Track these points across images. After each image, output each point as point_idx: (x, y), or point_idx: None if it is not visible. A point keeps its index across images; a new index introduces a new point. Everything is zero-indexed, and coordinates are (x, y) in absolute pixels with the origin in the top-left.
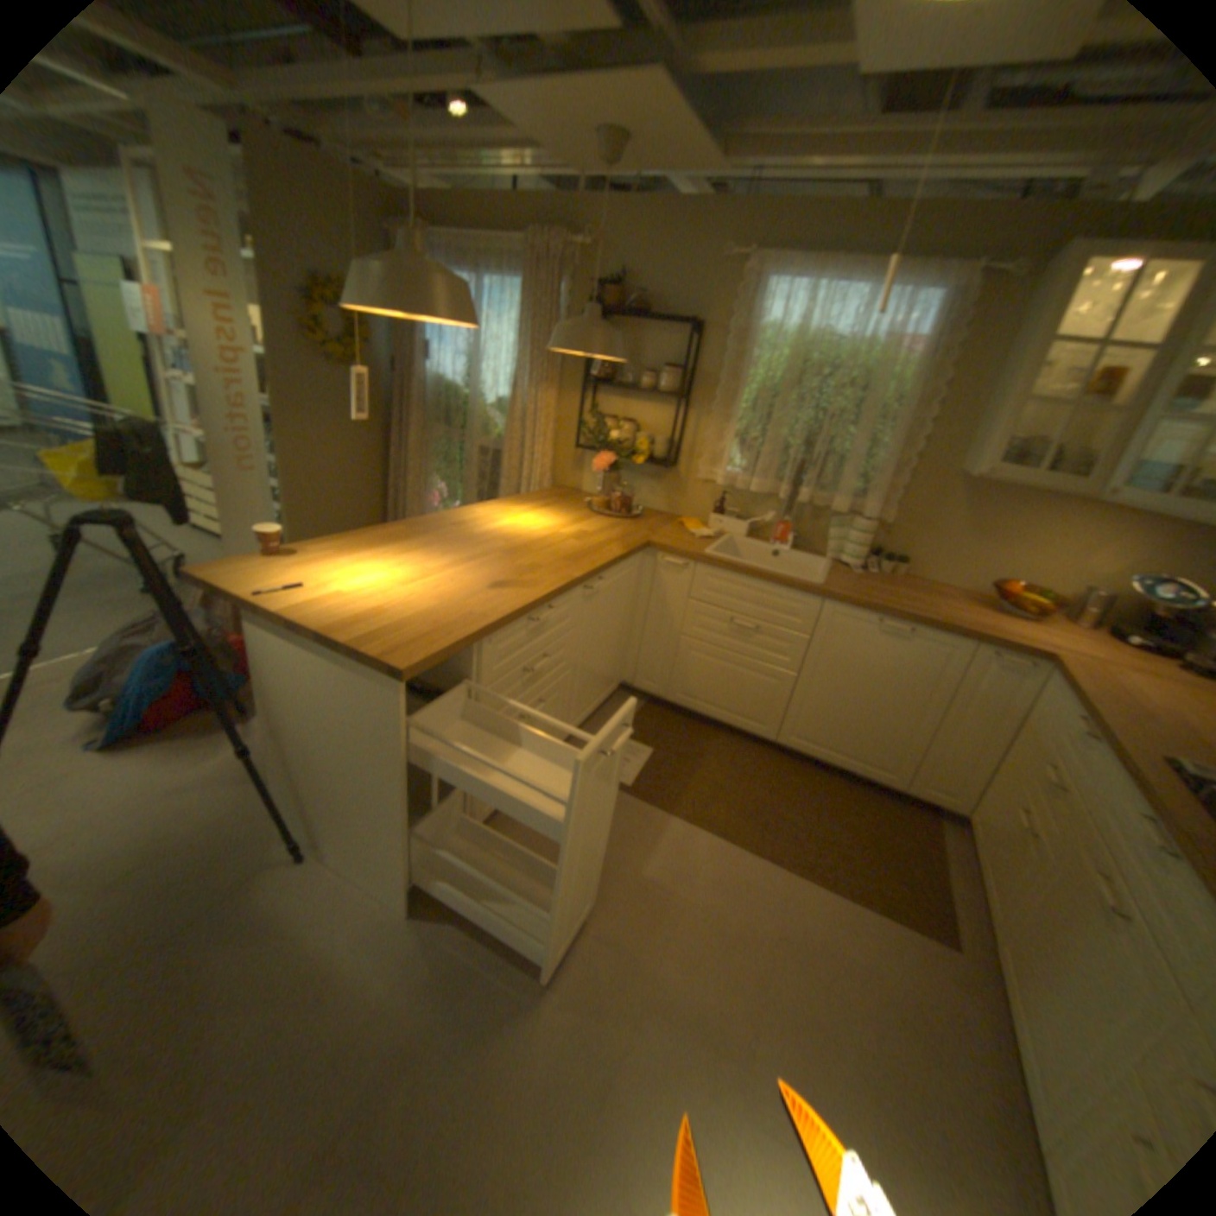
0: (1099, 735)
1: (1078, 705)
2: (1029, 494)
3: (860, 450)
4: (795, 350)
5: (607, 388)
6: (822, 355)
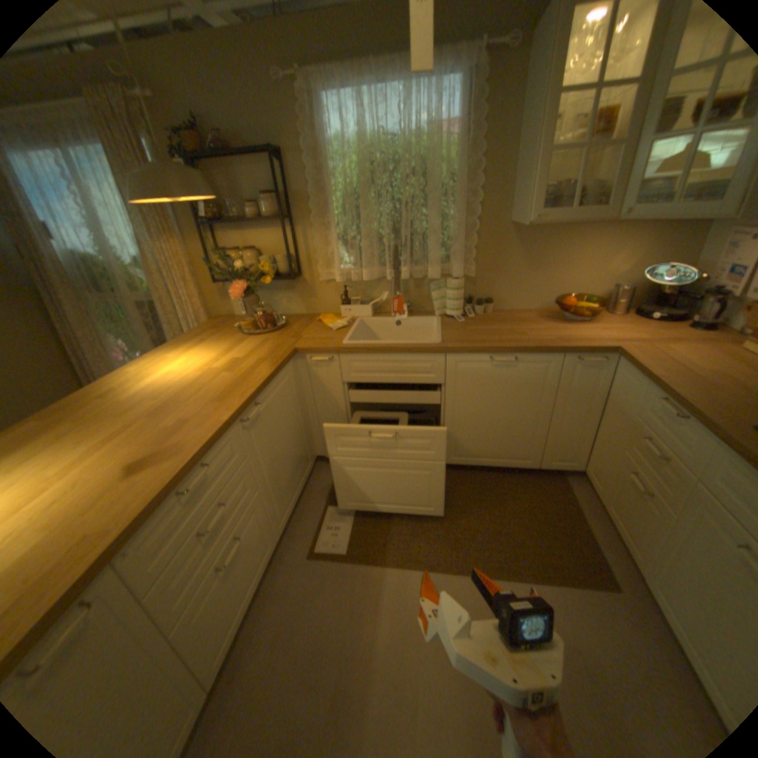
0: (685, 412)
1: (653, 385)
2: (560, 228)
3: (435, 226)
4: (359, 153)
5: (220, 225)
6: (382, 153)
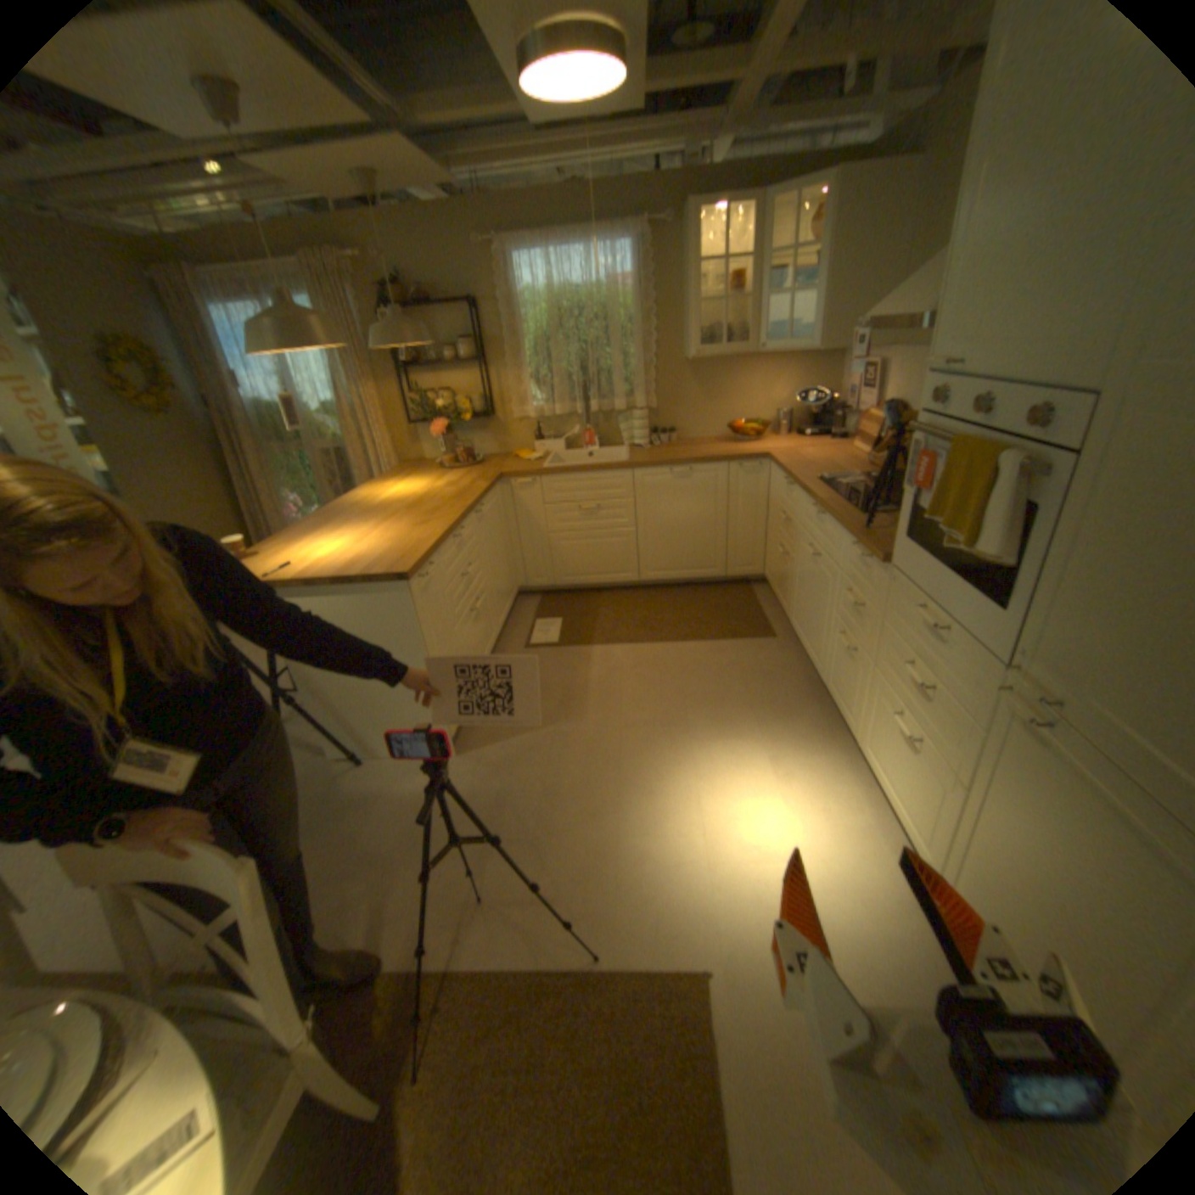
0: (791, 483)
1: (781, 474)
2: (724, 363)
3: (616, 364)
4: (547, 304)
5: (413, 369)
6: (567, 303)
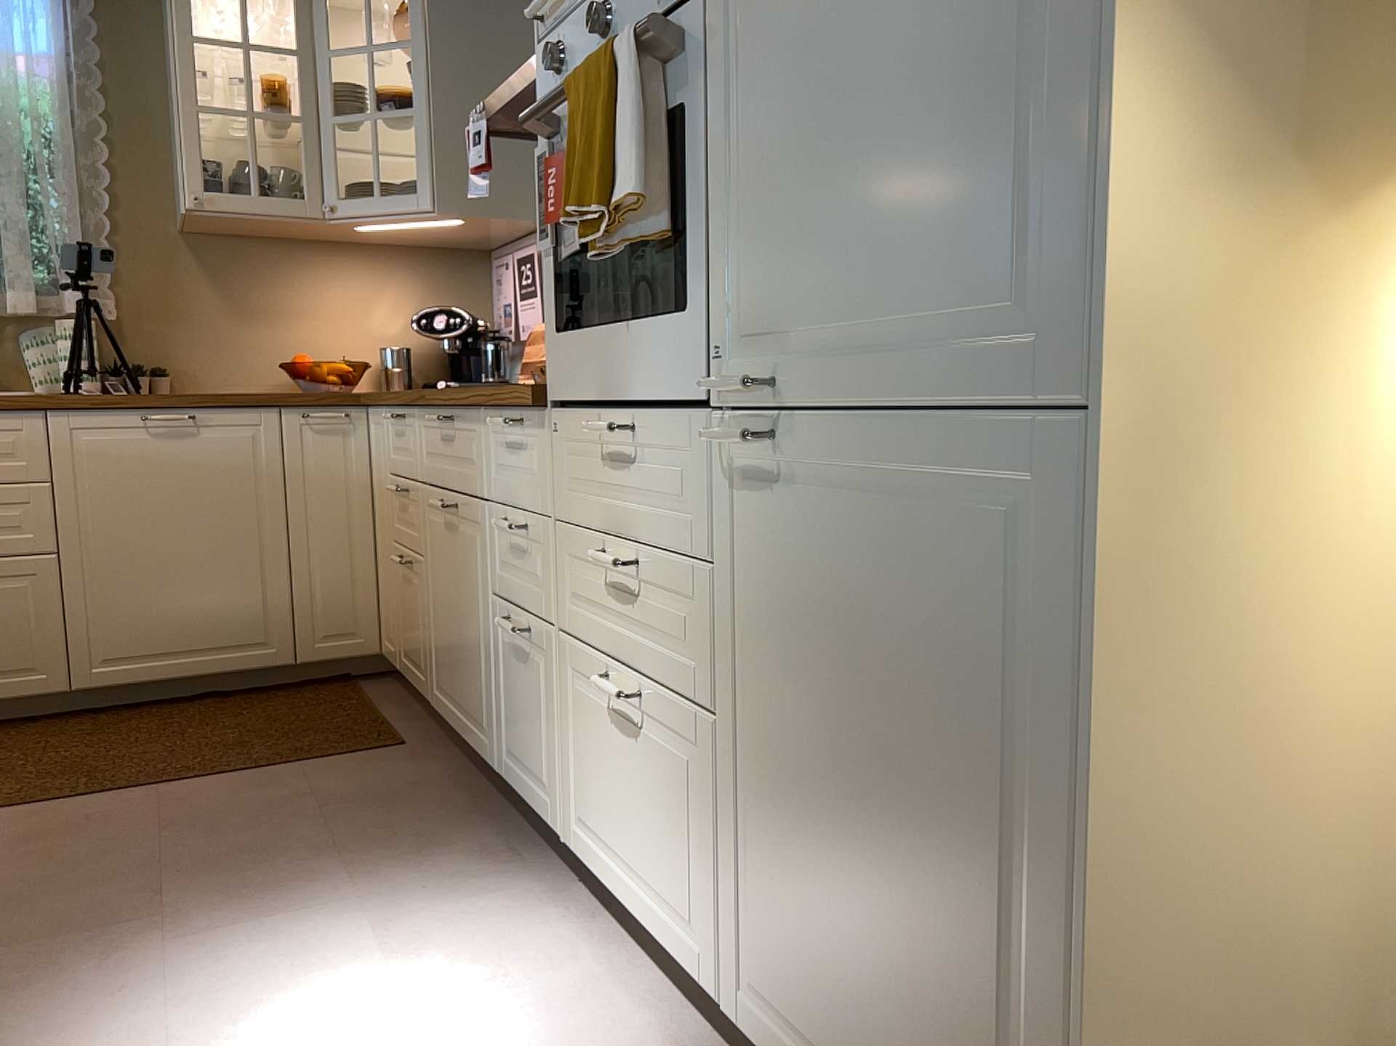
0: (401, 413)
1: (386, 413)
2: (270, 252)
3: (15, 215)
4: None
5: None
6: None
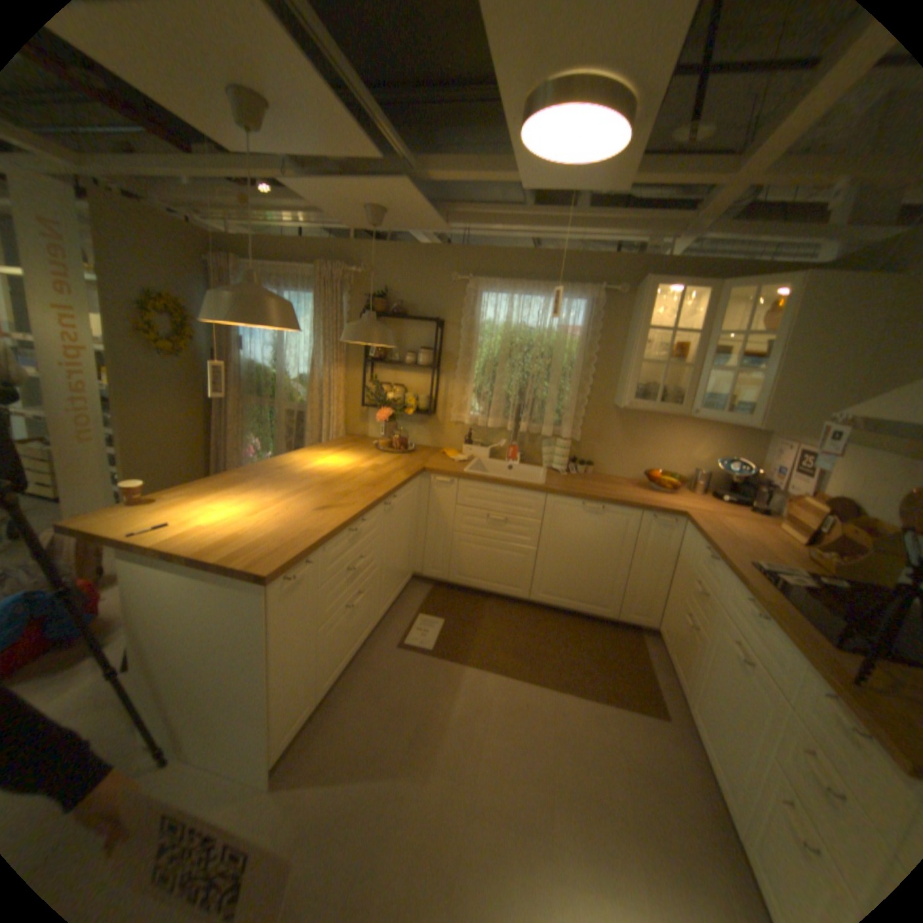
0: (717, 557)
1: (703, 541)
2: (653, 417)
3: (552, 397)
4: (503, 337)
5: (380, 365)
6: (520, 340)
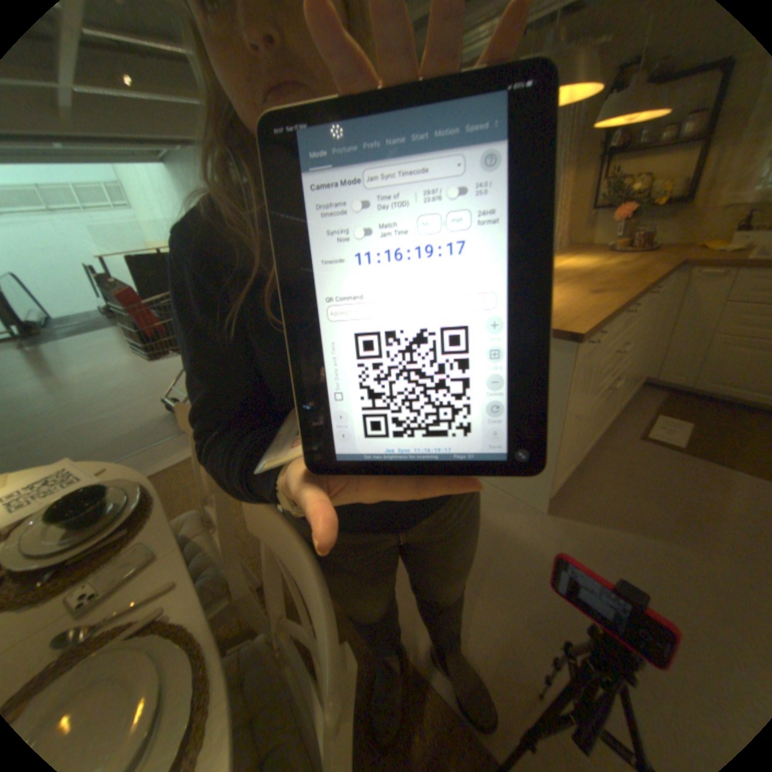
0: None
1: None
2: None
3: None
4: None
5: (619, 155)
6: None
